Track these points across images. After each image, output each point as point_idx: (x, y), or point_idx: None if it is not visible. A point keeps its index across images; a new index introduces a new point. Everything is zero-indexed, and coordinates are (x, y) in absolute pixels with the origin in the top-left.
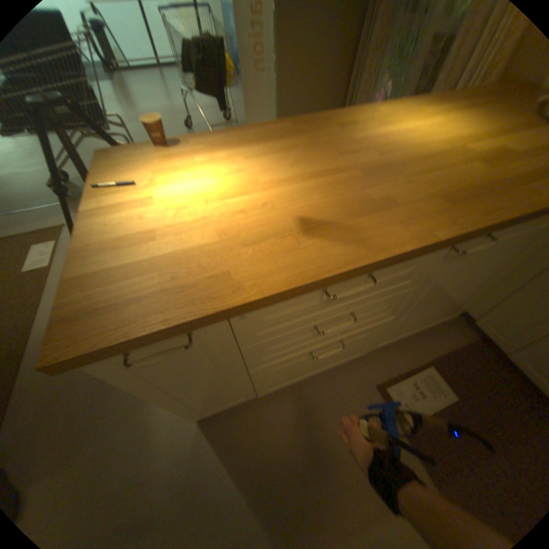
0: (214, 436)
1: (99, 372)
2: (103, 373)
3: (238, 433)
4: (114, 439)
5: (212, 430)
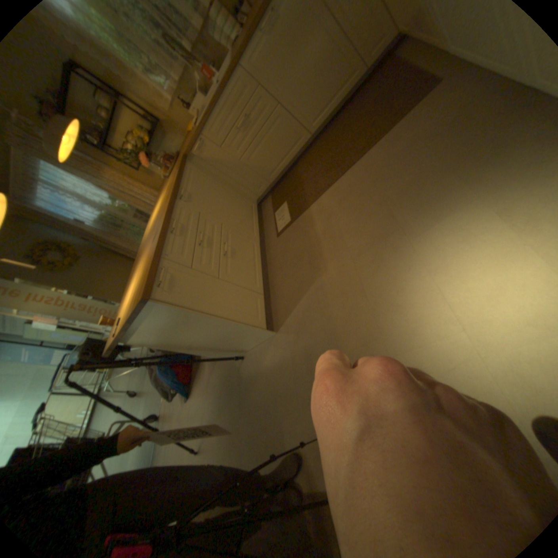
0: (282, 321)
1: (164, 298)
2: (166, 298)
3: (283, 306)
4: (275, 390)
5: (280, 323)
